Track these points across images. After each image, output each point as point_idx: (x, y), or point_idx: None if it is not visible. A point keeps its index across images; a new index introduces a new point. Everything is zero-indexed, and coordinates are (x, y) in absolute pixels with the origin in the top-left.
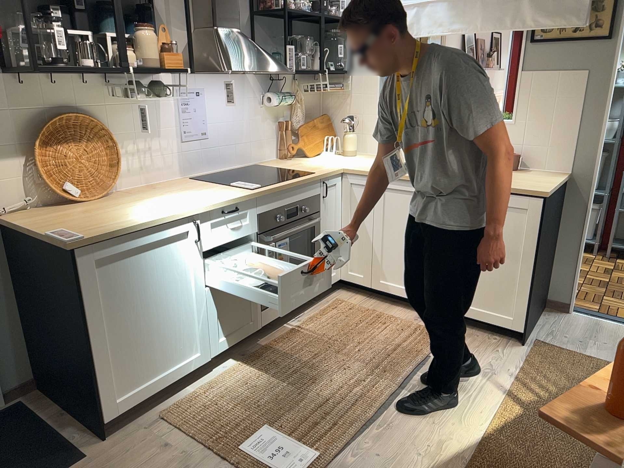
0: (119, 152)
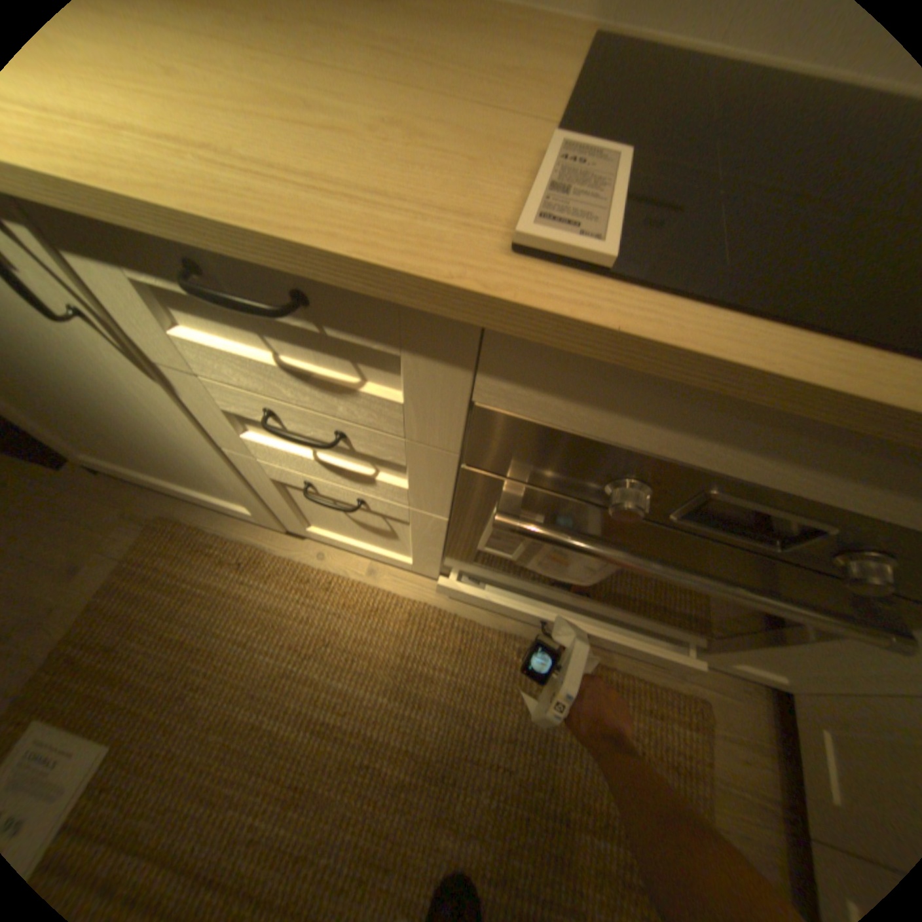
0: None
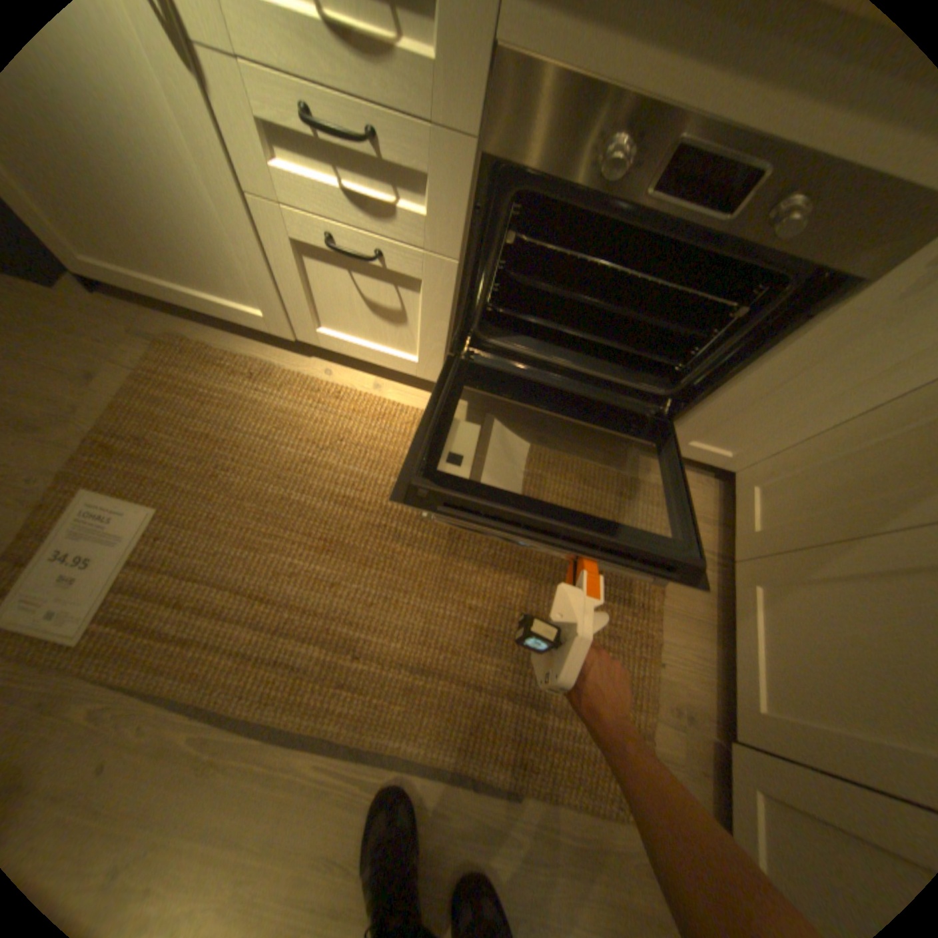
0: None
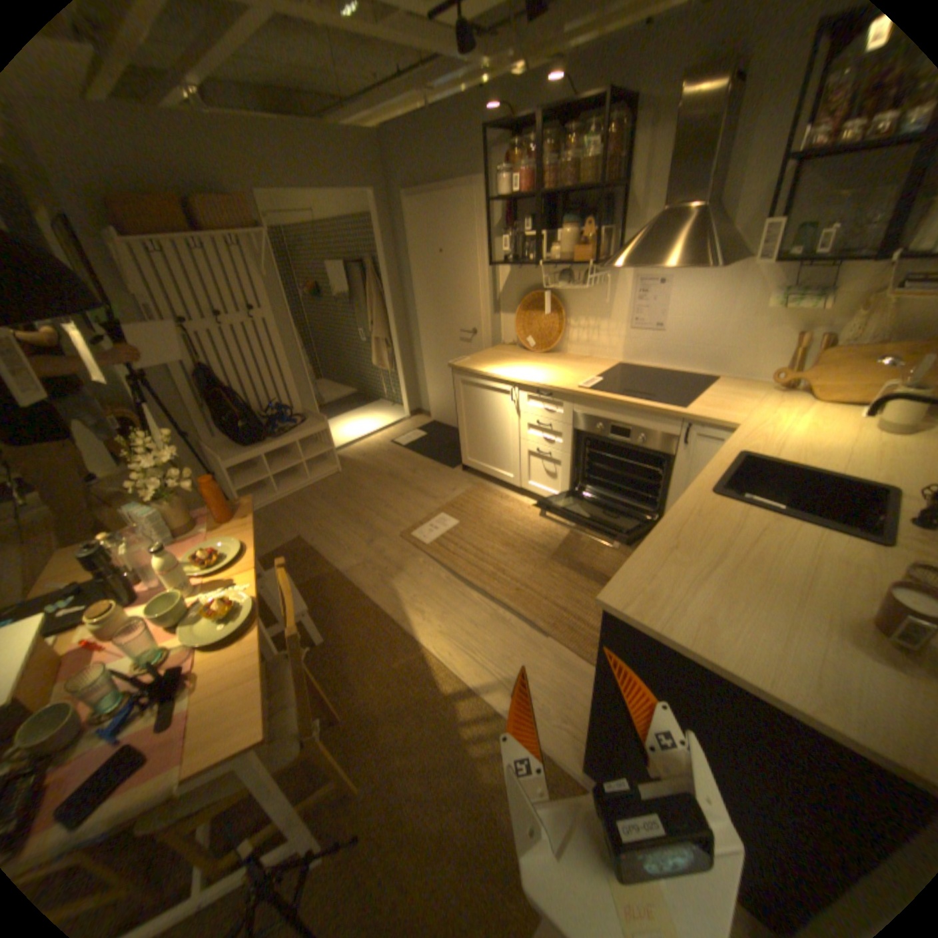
0: (562, 324)
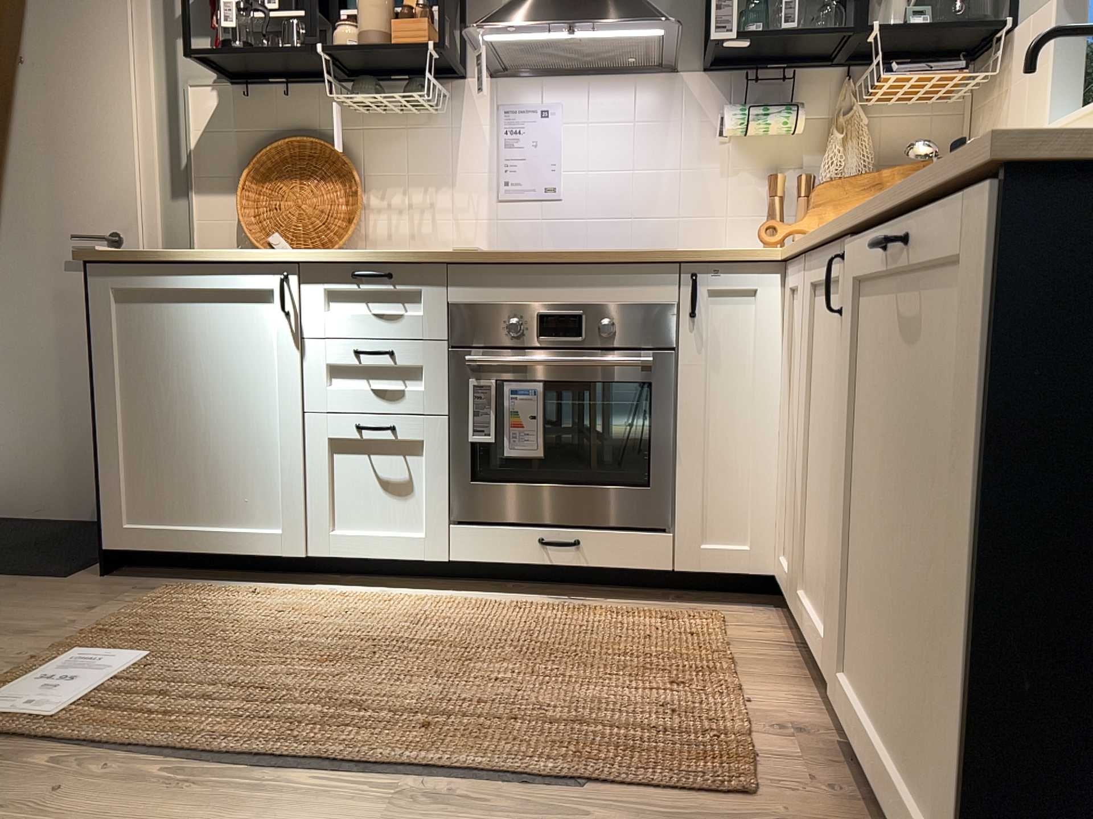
0: (358, 198)
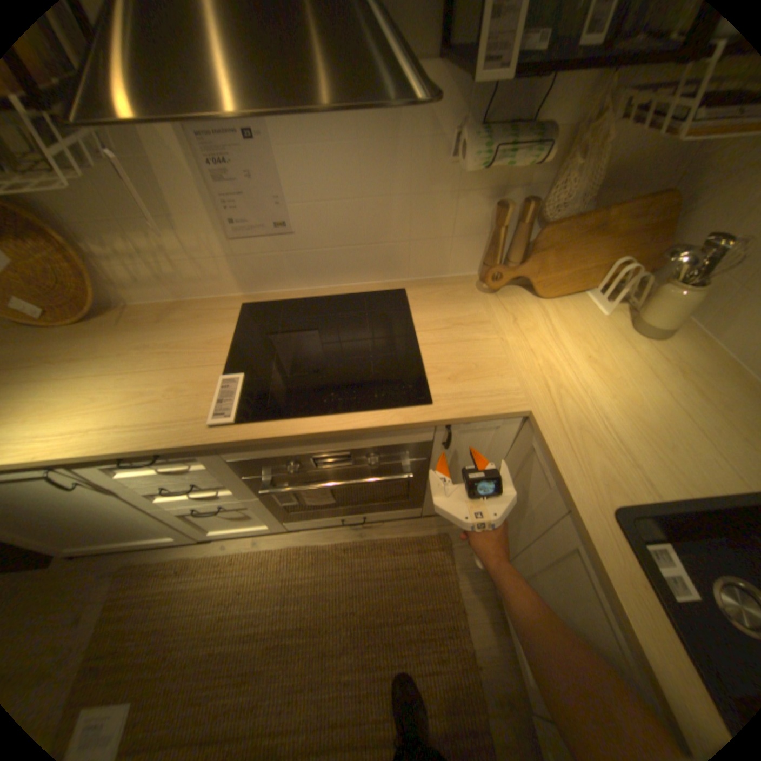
0: (76, 260)
